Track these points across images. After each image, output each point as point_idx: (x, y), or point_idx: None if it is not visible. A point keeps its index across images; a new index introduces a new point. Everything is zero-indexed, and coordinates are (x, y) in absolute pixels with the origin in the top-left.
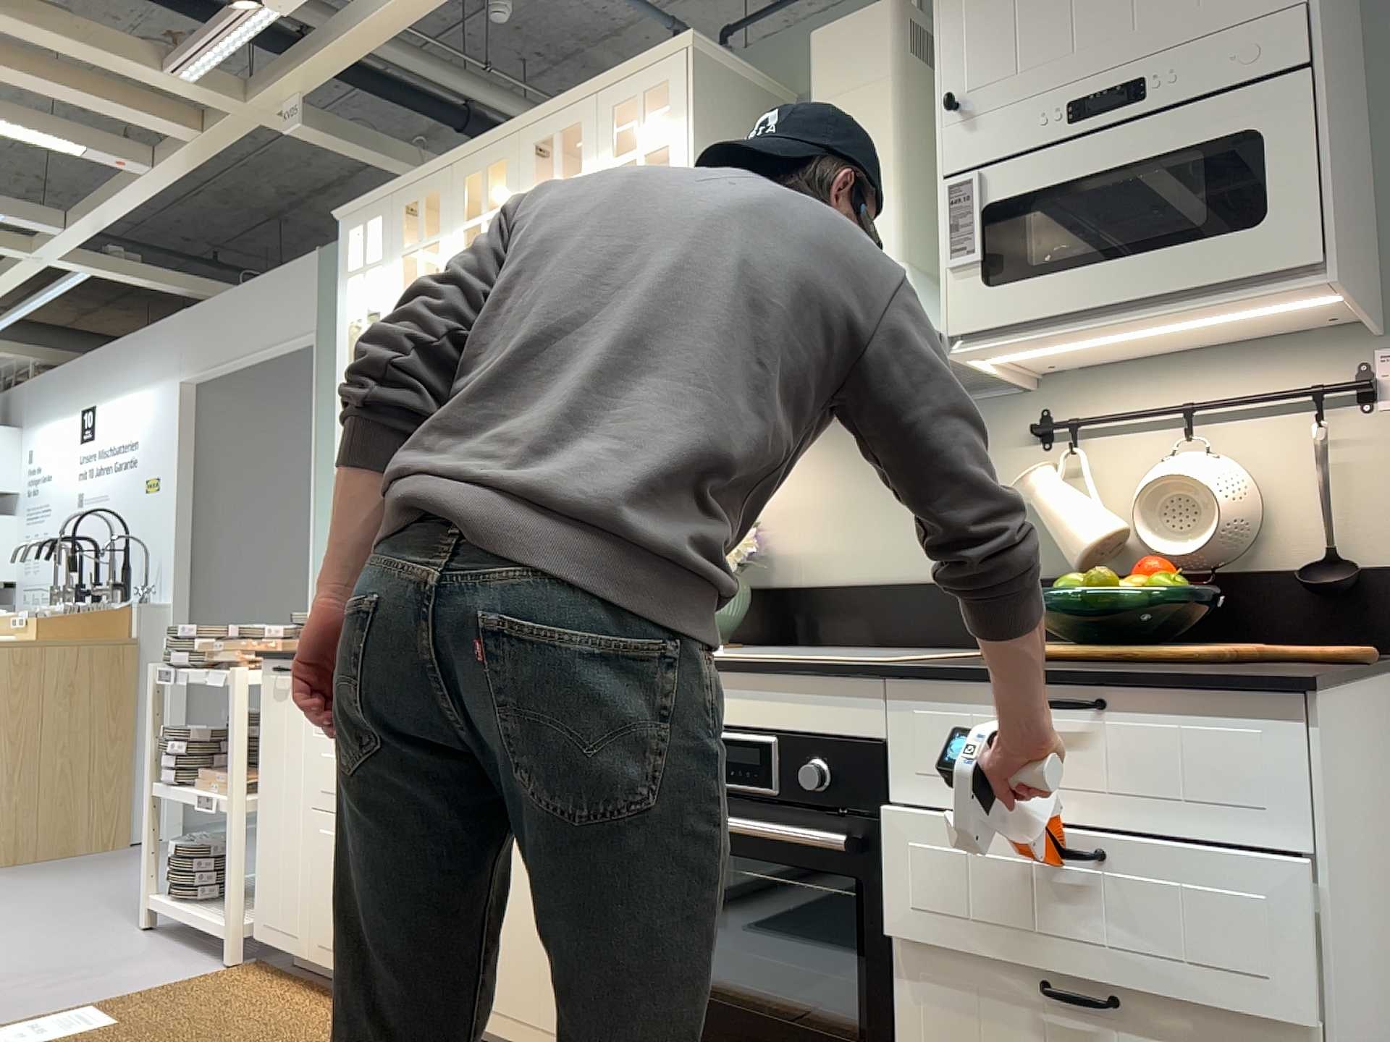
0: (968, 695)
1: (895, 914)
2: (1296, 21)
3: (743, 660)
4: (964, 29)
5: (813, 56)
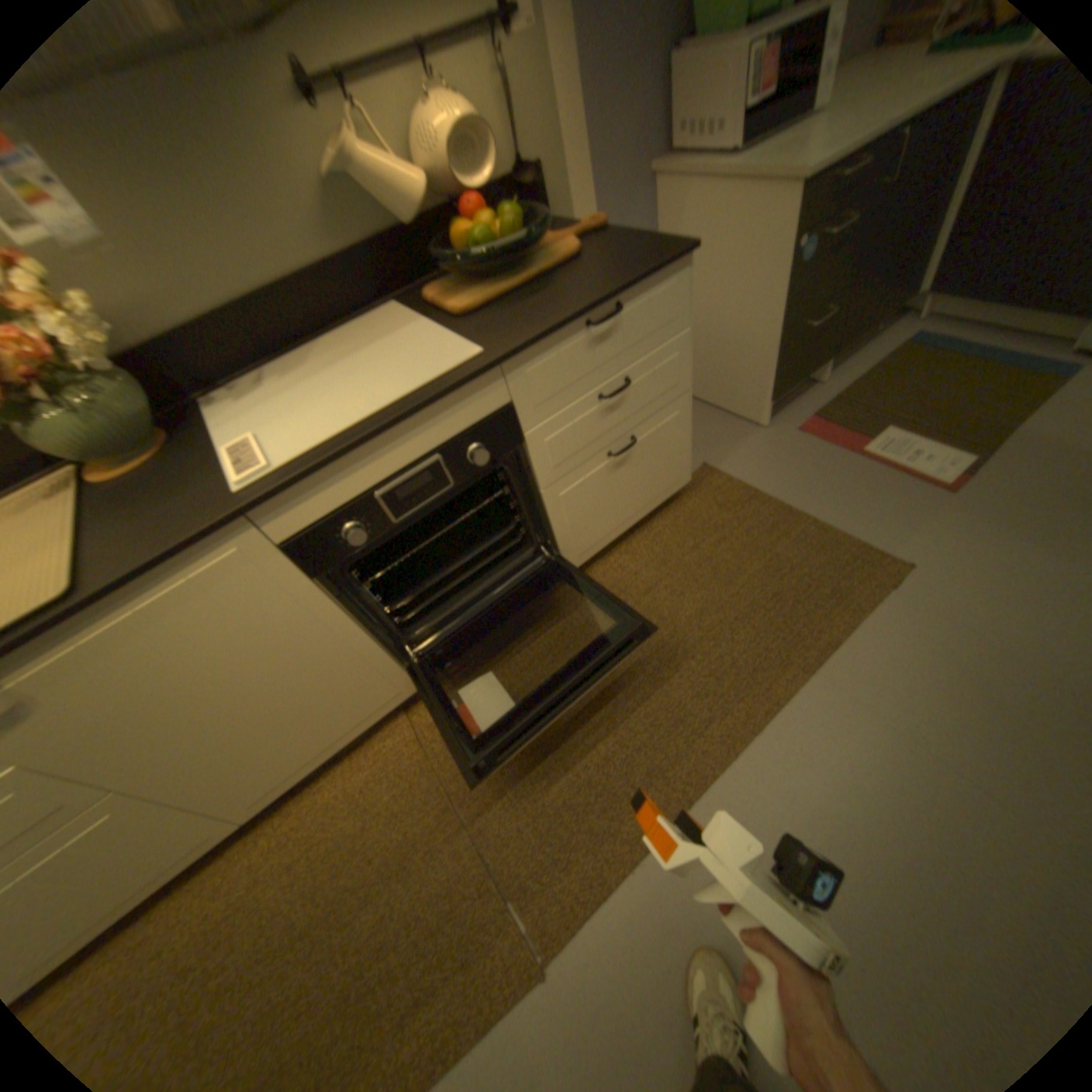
0: (552, 344)
1: (539, 485)
2: None
3: (365, 424)
4: None
5: None
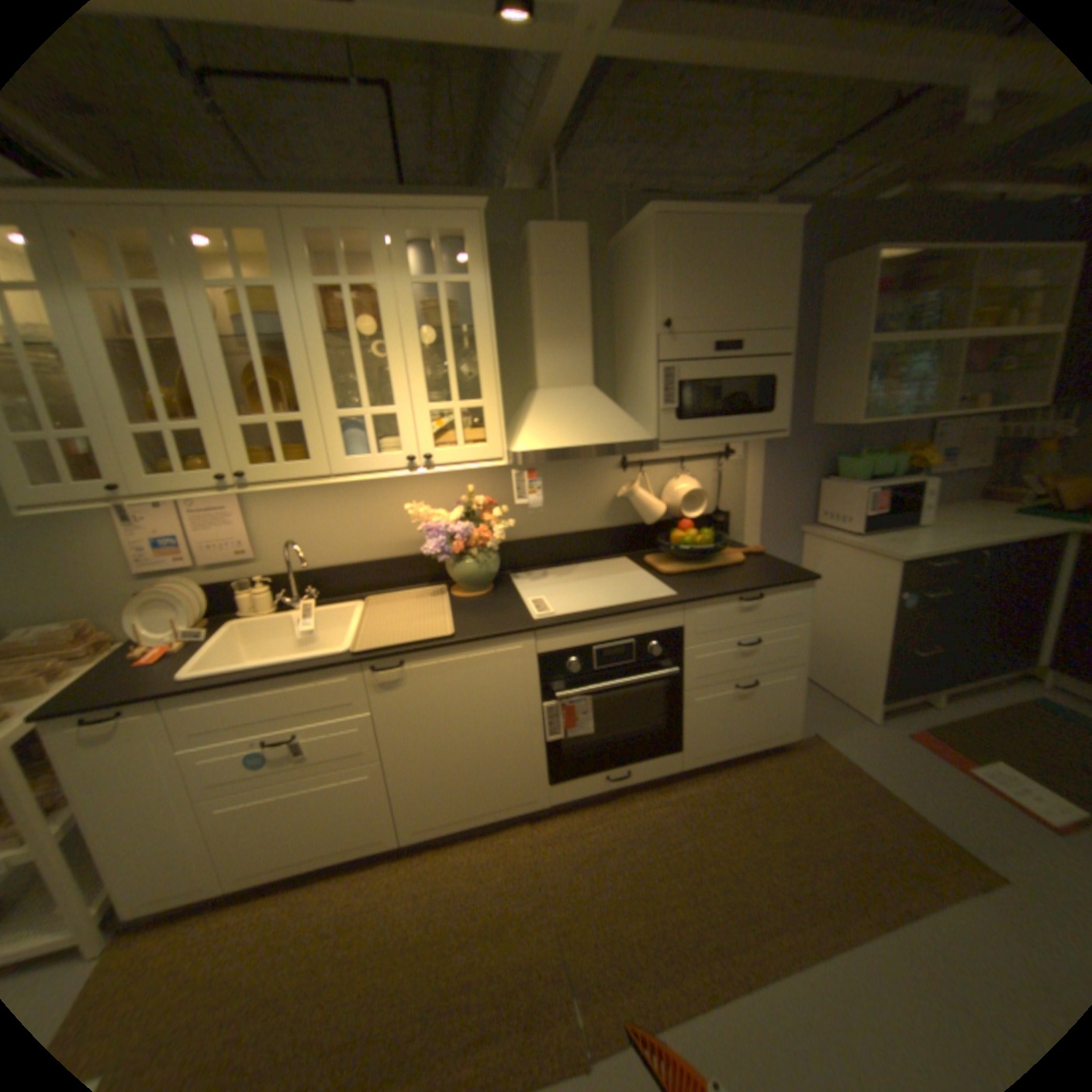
0: (718, 603)
1: (685, 686)
2: (793, 335)
3: (606, 609)
4: (674, 282)
5: (537, 238)
